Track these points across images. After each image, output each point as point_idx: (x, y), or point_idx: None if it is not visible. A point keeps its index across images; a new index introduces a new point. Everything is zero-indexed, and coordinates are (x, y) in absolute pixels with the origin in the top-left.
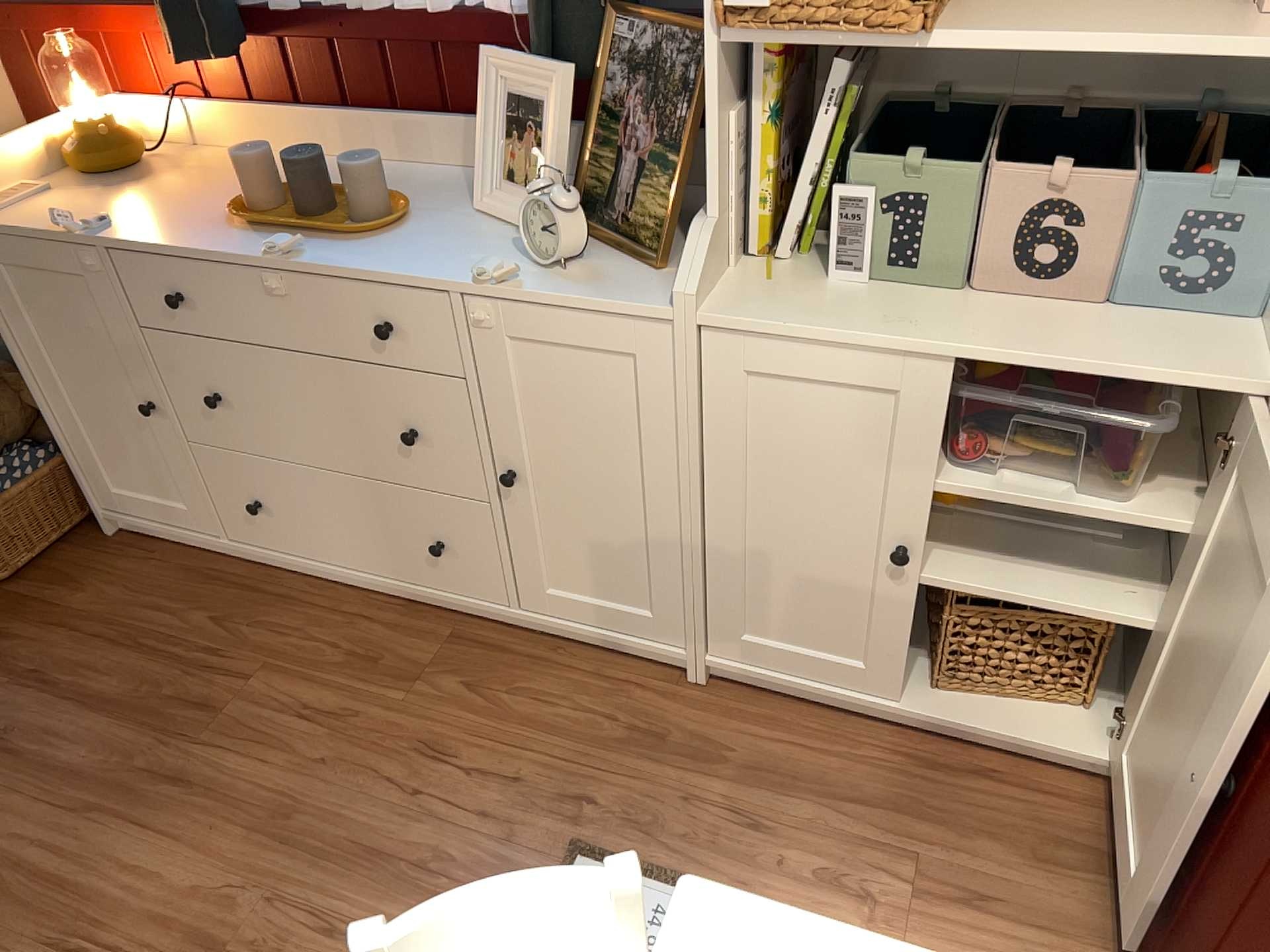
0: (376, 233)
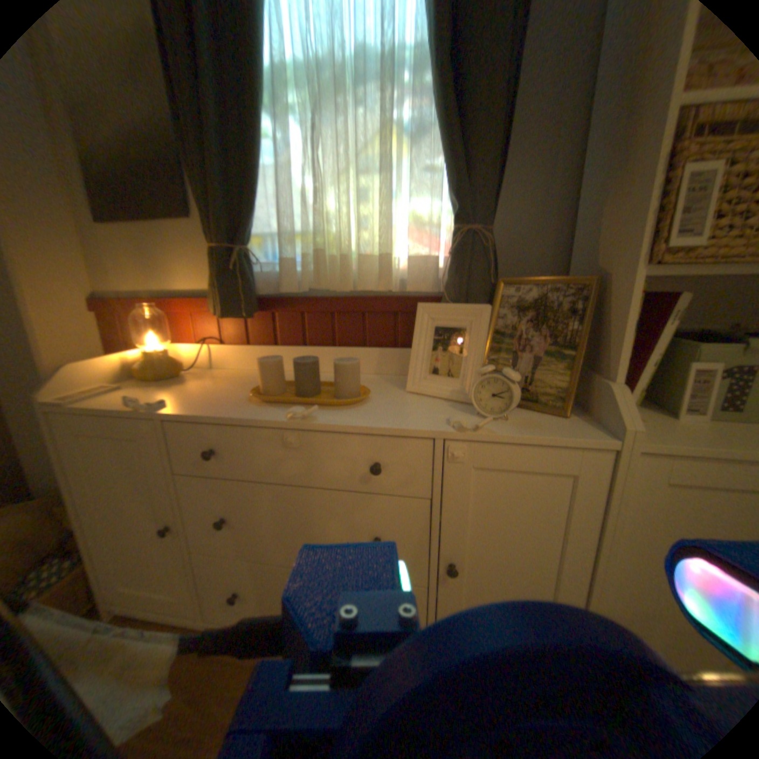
0: (357, 400)
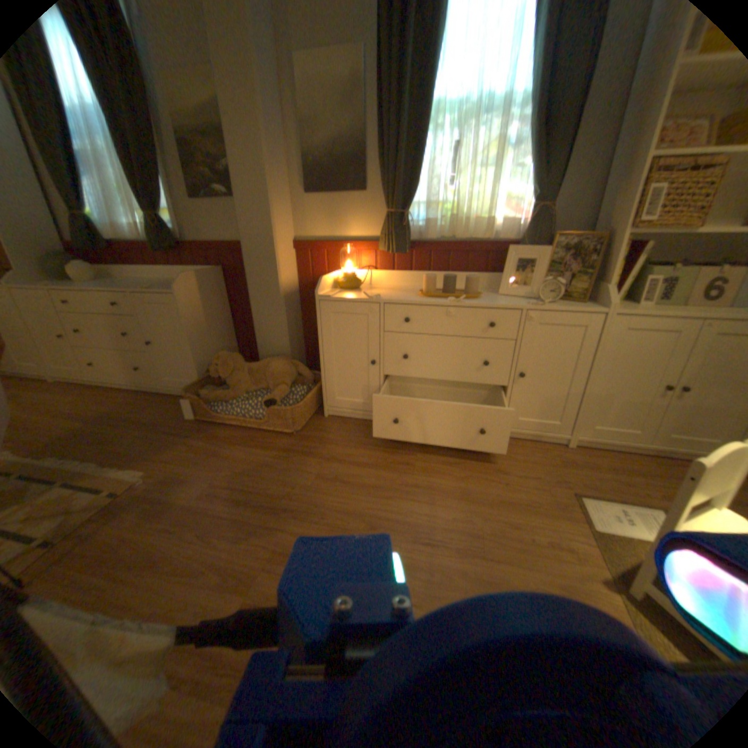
0: (478, 295)
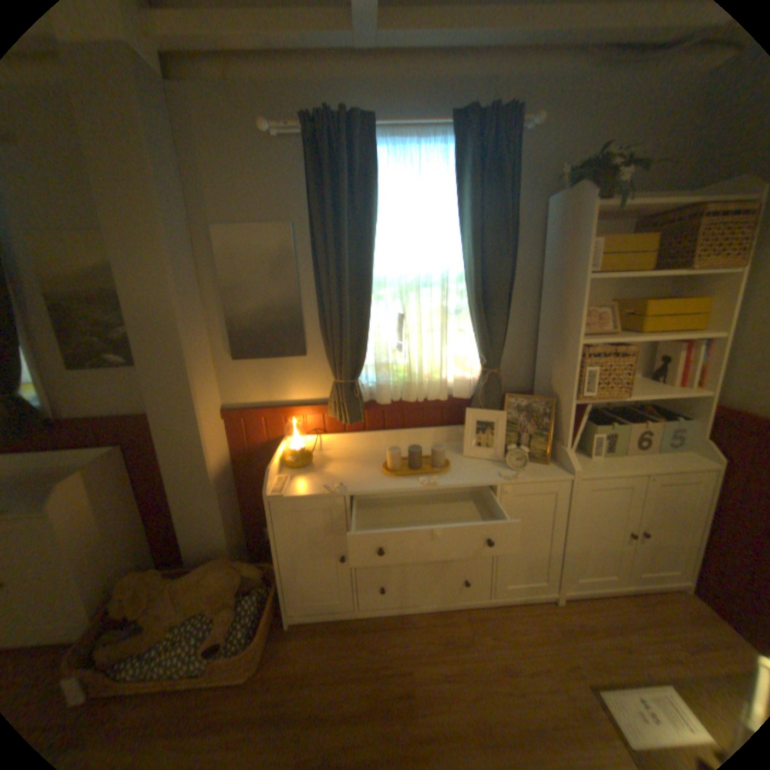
0: (447, 469)
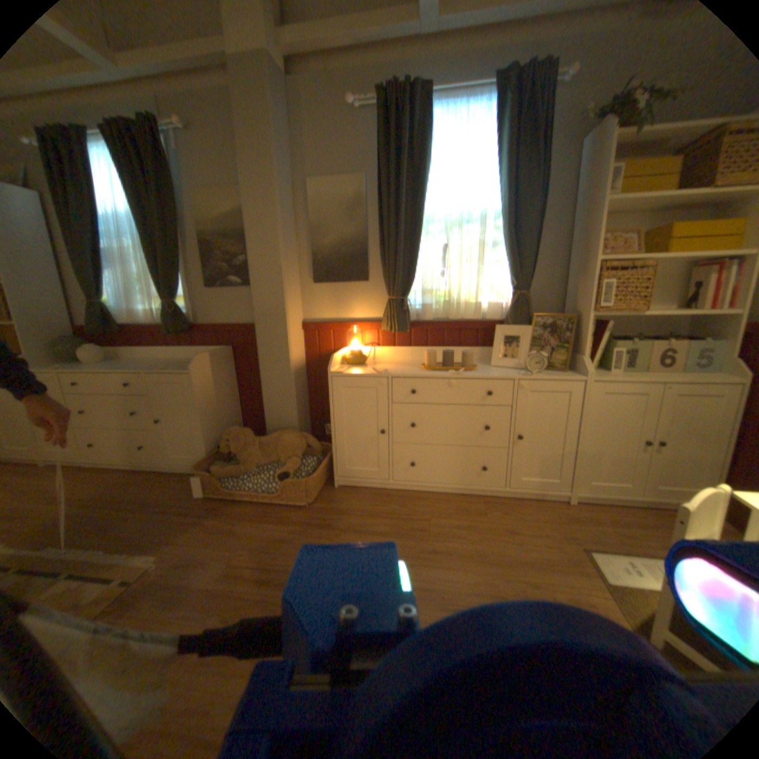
0: (474, 368)
